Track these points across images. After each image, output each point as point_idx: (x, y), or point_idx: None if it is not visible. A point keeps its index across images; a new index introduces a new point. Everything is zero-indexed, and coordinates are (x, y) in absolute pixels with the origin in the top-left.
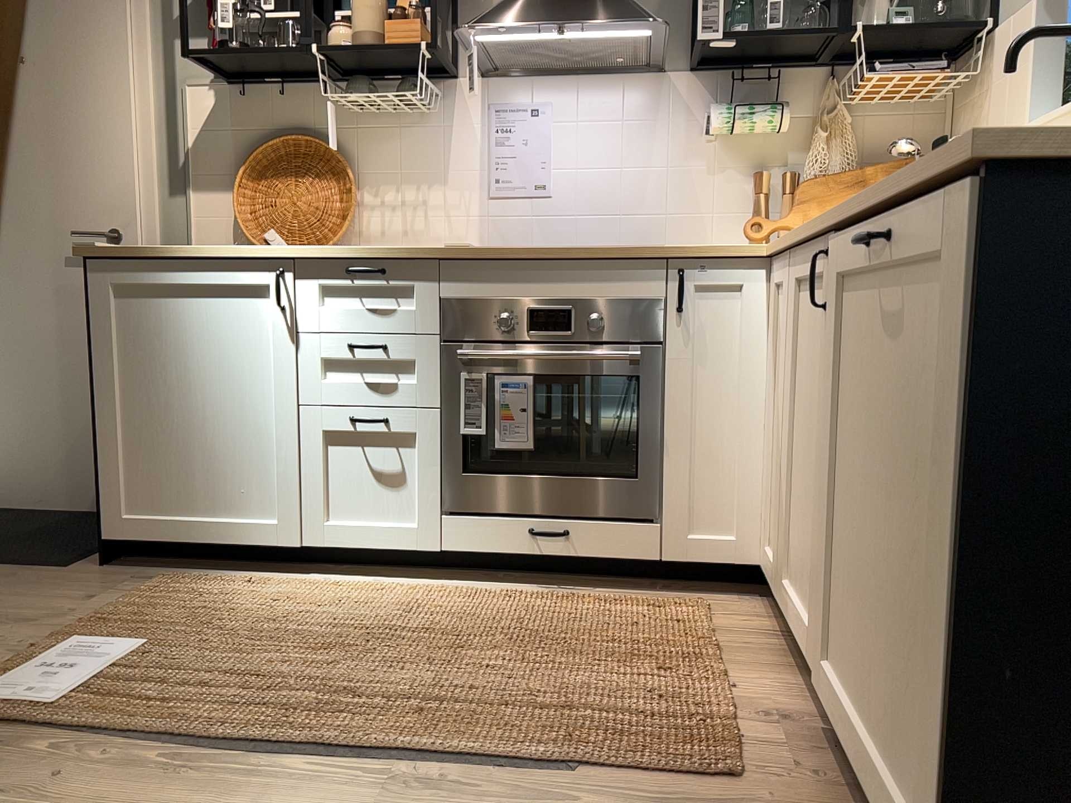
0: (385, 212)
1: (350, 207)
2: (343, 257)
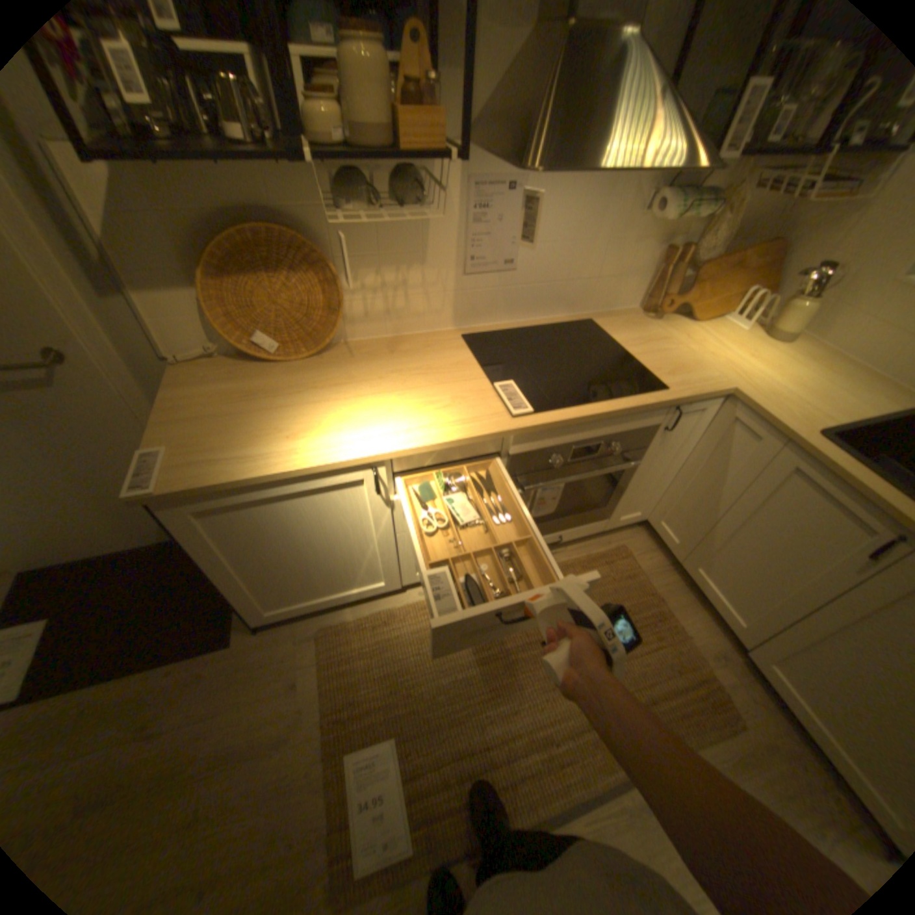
0: (369, 293)
1: (341, 303)
2: (434, 448)
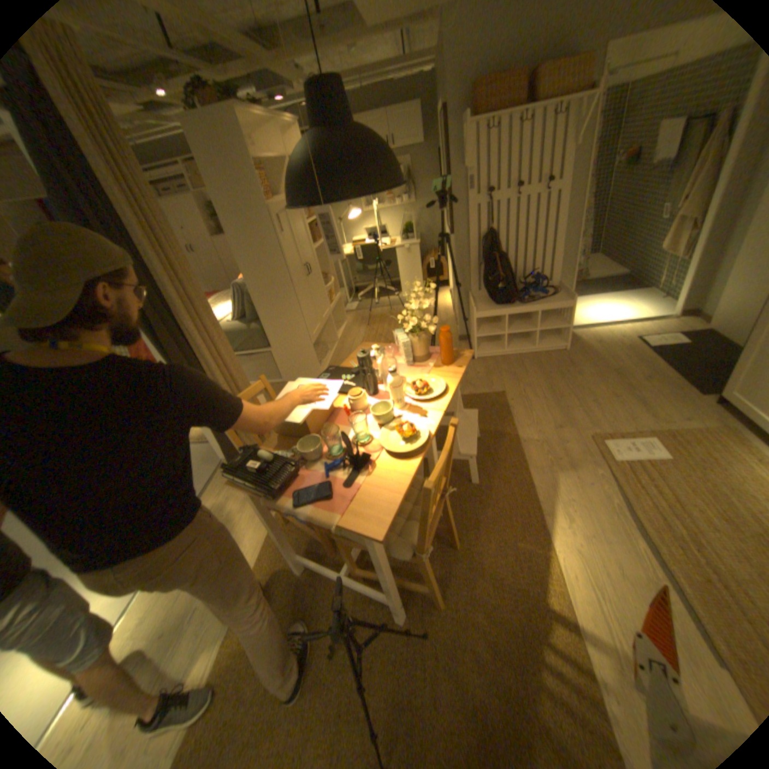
0: None
1: None
2: None
